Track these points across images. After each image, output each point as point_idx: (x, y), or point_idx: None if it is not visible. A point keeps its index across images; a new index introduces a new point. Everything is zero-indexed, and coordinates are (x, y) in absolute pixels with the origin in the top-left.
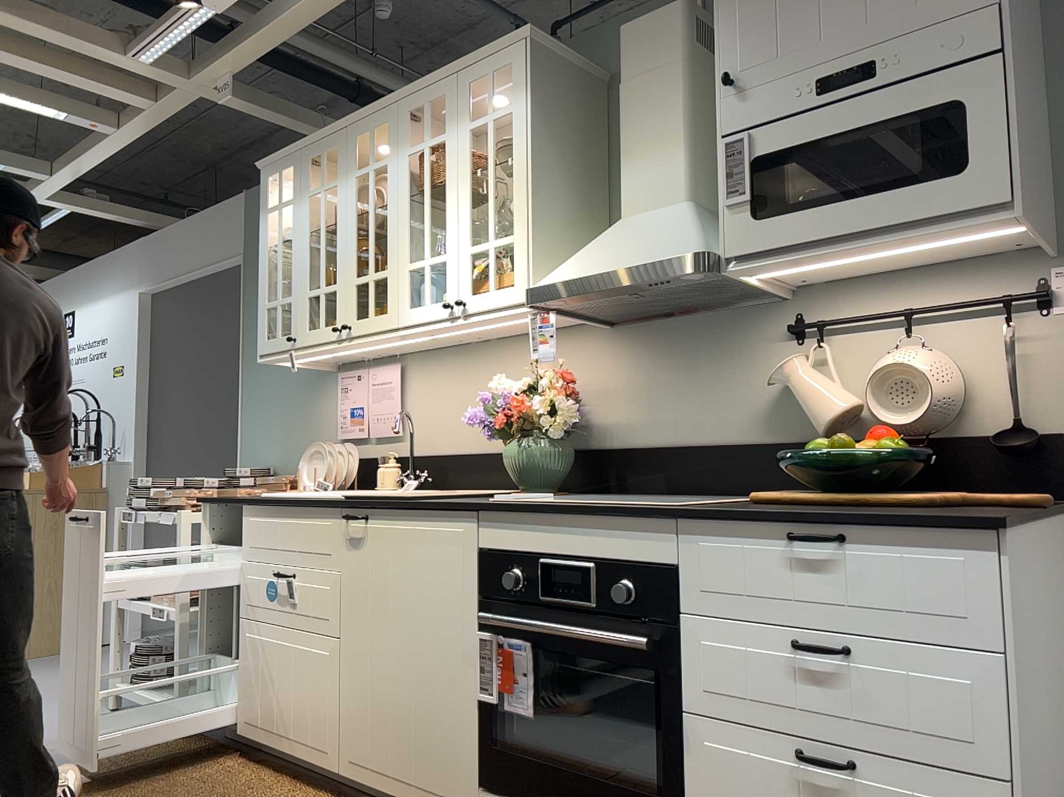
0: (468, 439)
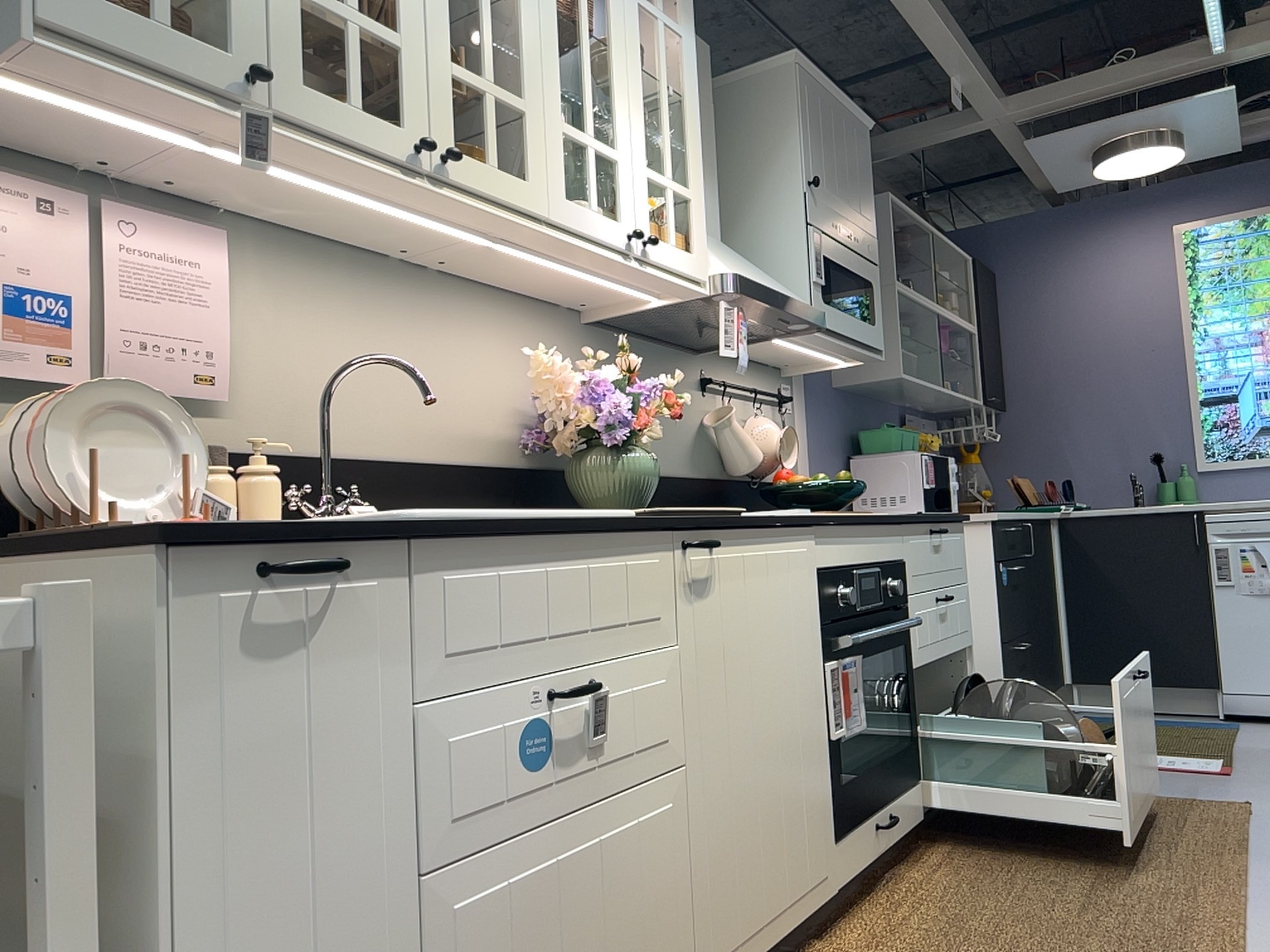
0: (393, 435)
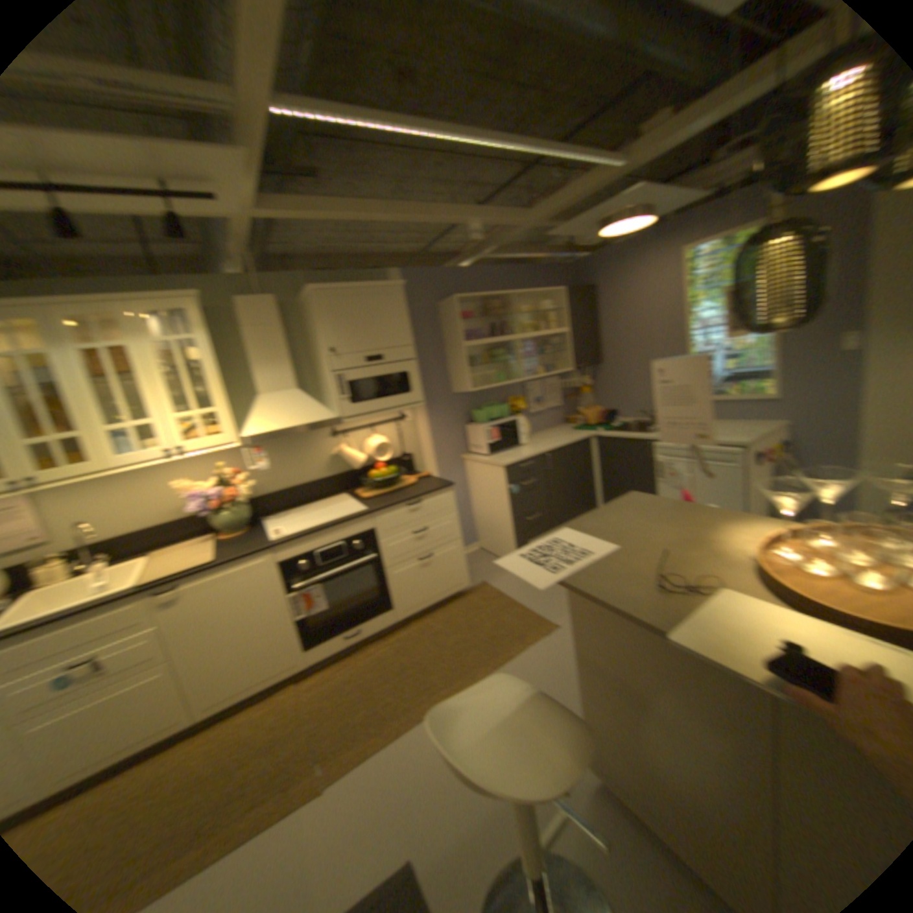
0: (127, 523)
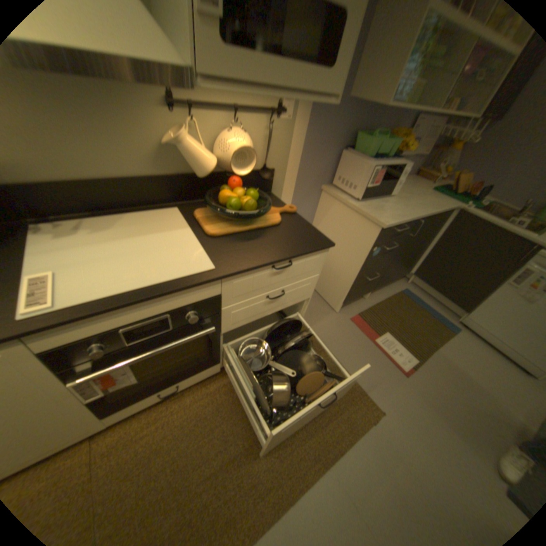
0: None
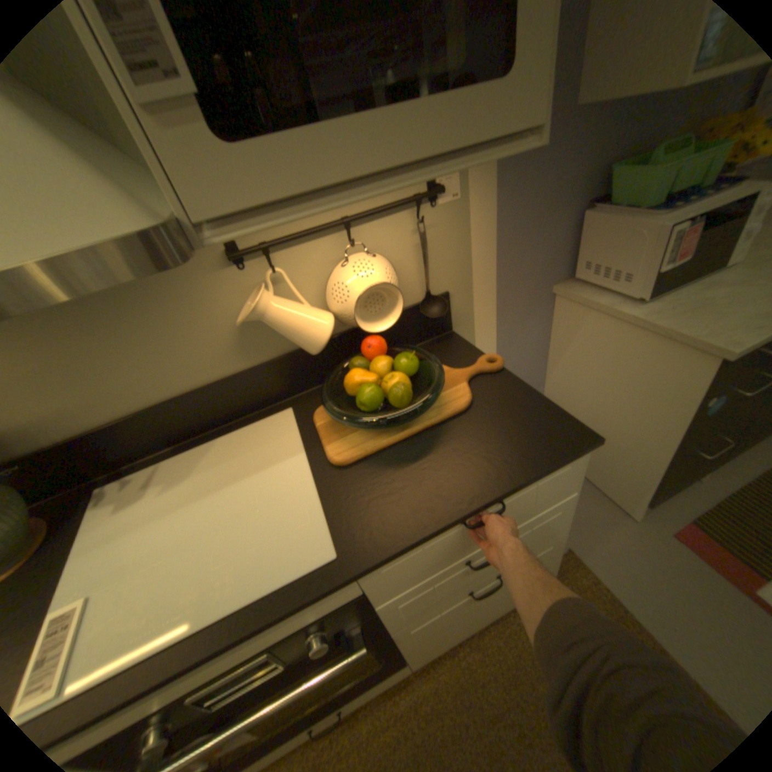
0: None
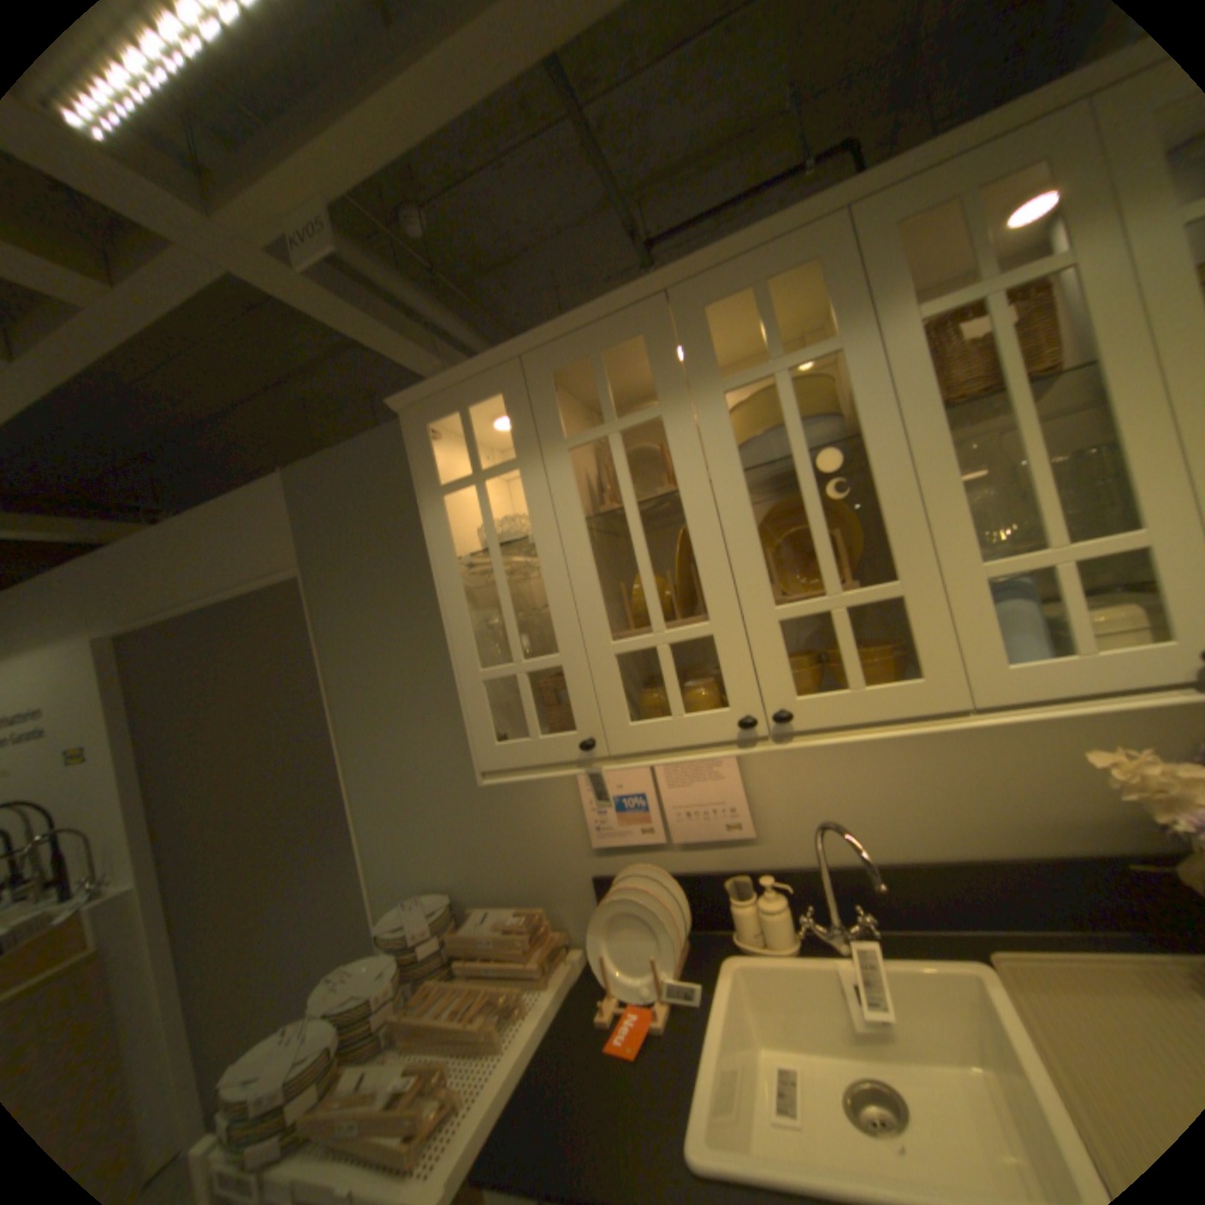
0: (933, 839)
